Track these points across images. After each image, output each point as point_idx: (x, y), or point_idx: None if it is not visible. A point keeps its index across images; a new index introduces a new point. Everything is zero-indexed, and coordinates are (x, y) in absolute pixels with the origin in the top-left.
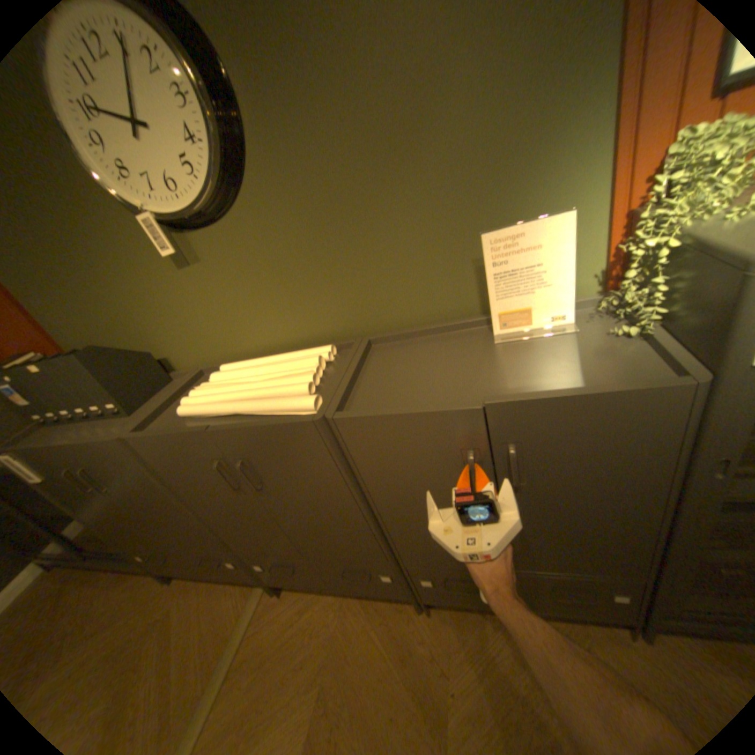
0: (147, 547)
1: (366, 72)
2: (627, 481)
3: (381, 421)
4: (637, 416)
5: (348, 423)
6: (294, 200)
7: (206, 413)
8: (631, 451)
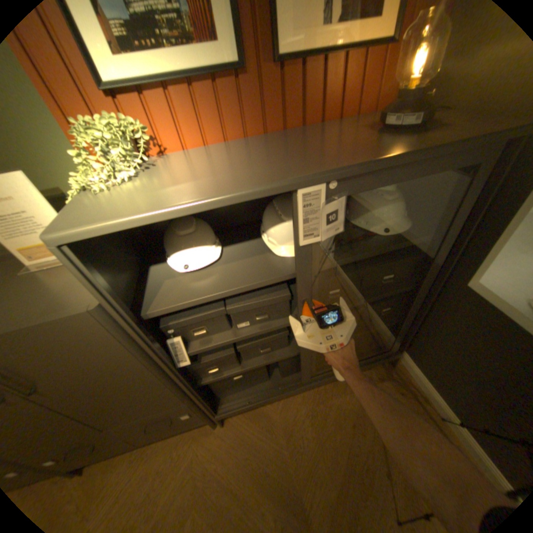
0: None
1: None
2: (110, 368)
3: None
4: (67, 336)
5: None
6: None
7: None
8: (91, 354)
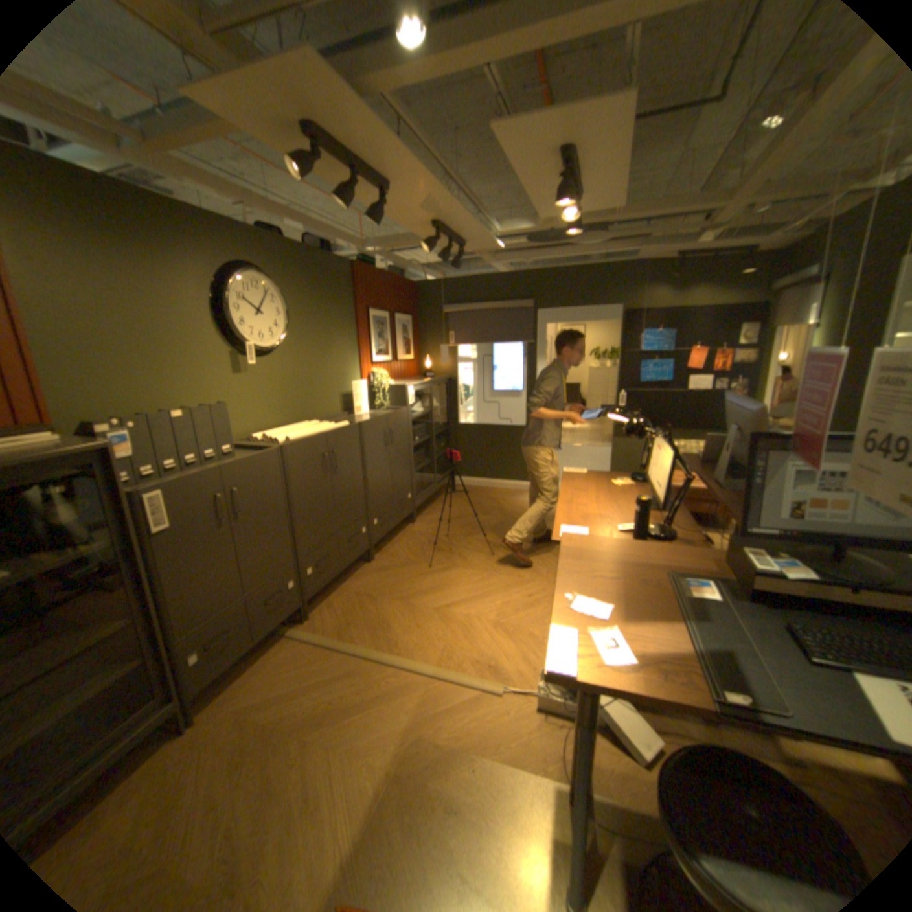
0: (226, 607)
1: (320, 332)
2: (405, 438)
3: (372, 422)
4: (403, 417)
5: (366, 423)
6: (296, 358)
7: (308, 434)
8: (404, 427)
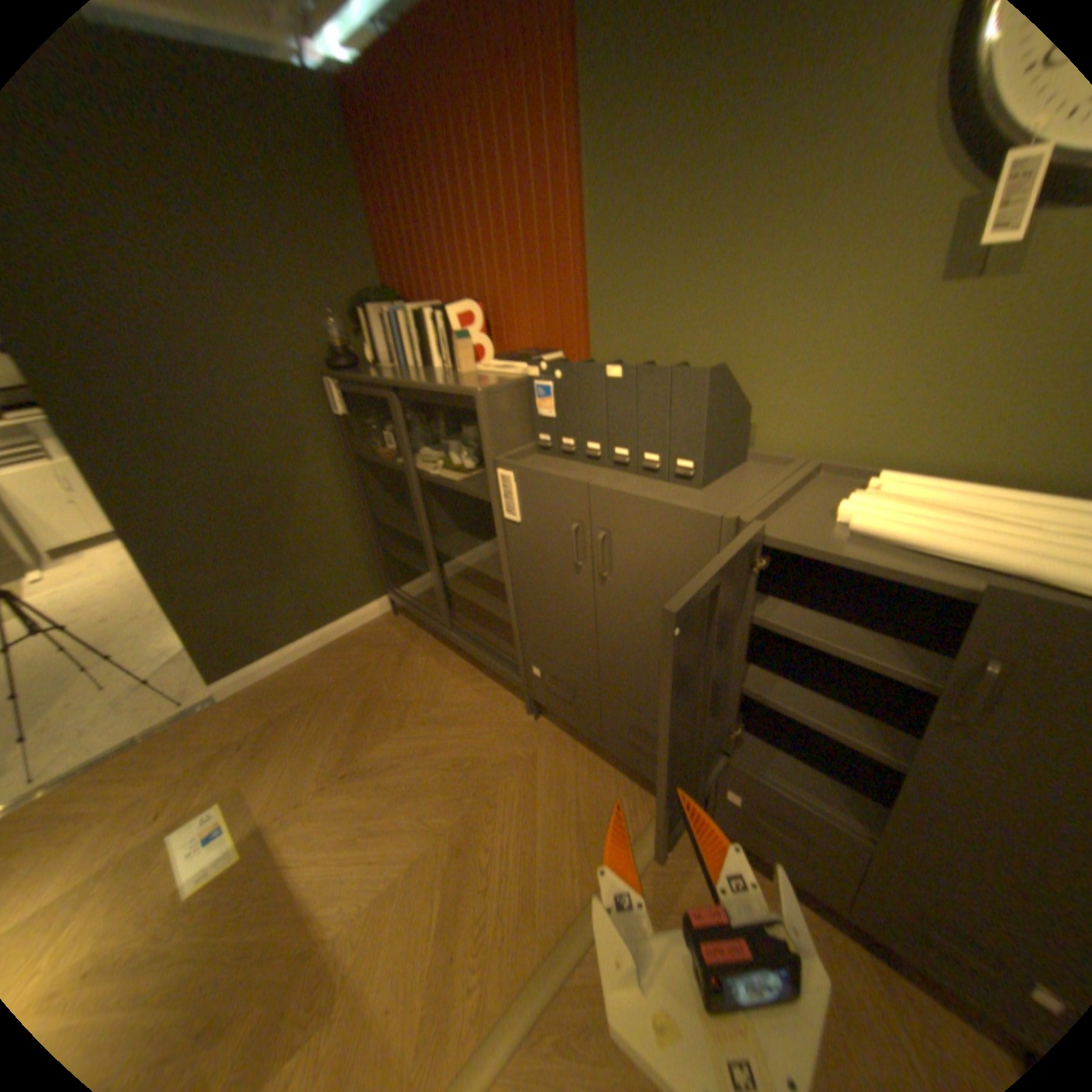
0: (574, 668)
1: None
2: None
3: None
4: None
5: None
6: None
7: (943, 547)
8: None
